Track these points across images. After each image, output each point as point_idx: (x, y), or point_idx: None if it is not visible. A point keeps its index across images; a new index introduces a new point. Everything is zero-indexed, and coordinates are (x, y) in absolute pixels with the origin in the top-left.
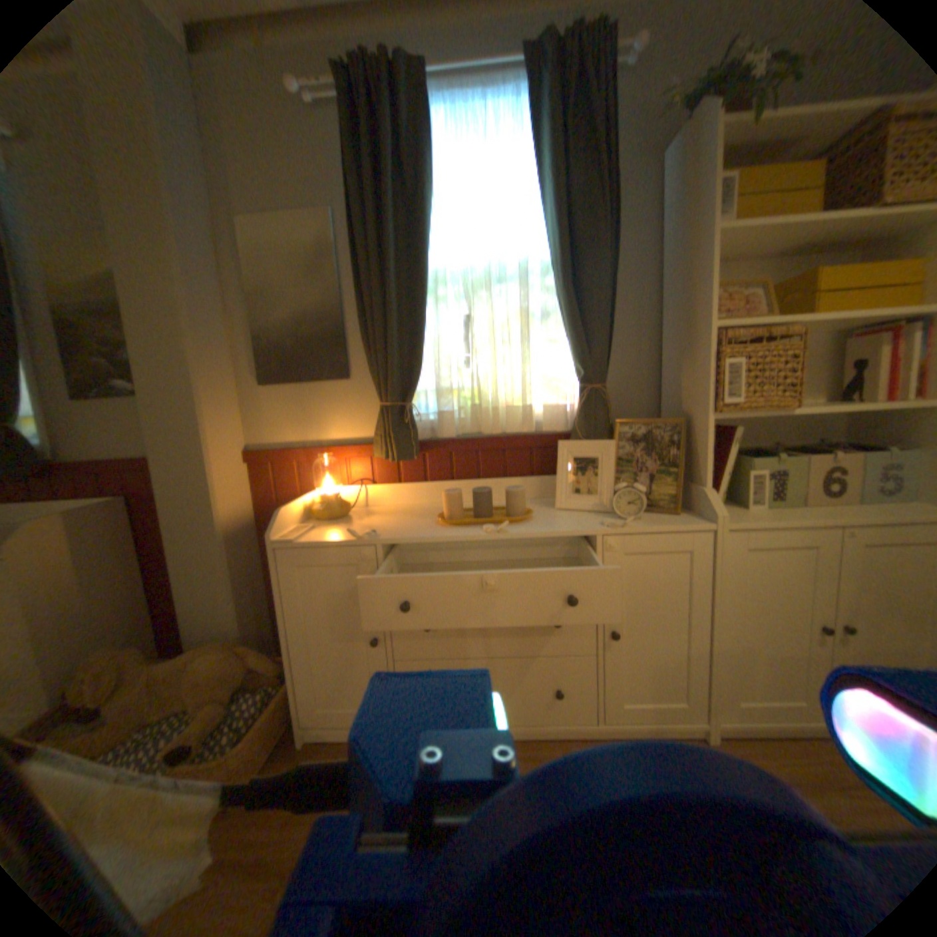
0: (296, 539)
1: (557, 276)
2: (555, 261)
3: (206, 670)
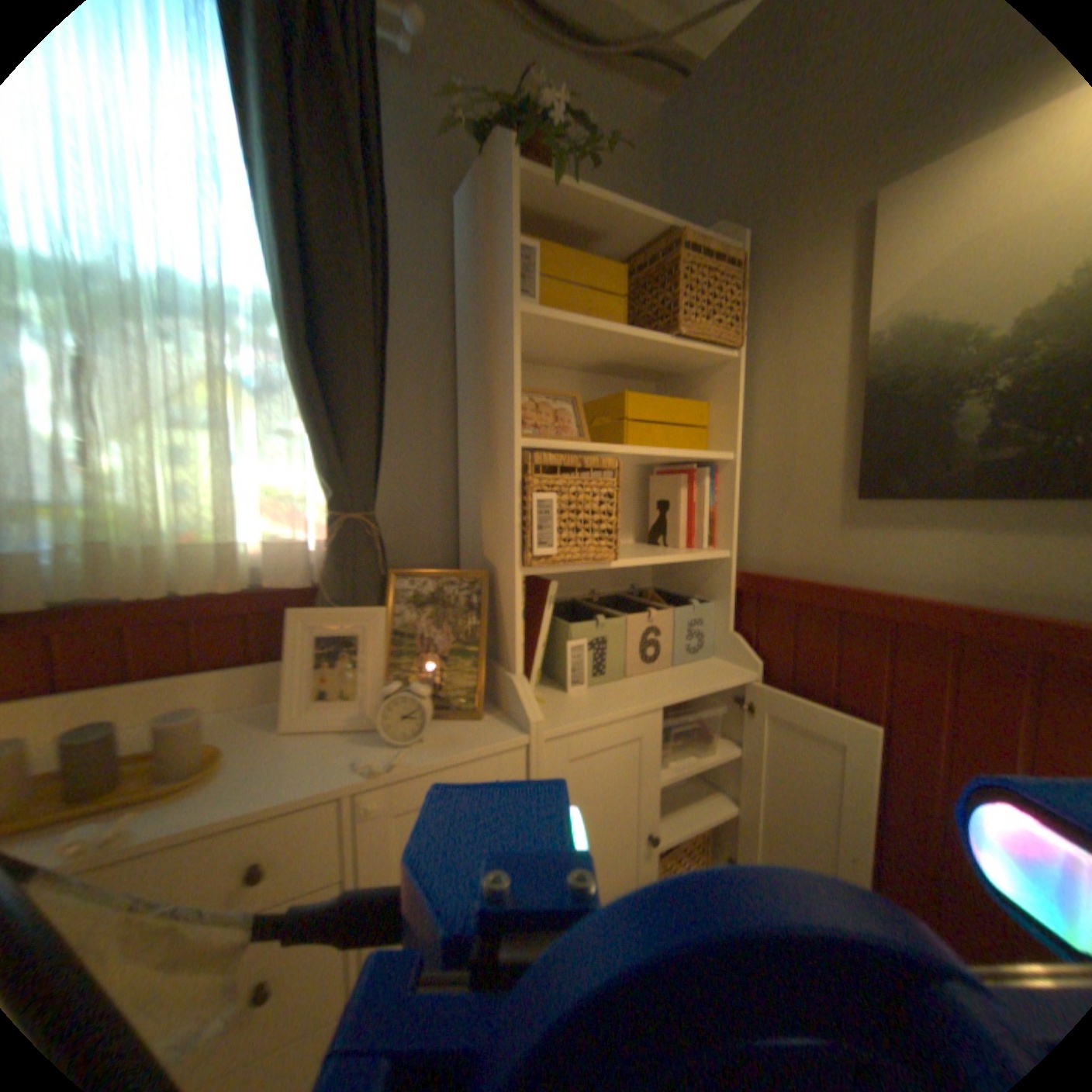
0: None
1: (282, 323)
2: (277, 297)
3: None
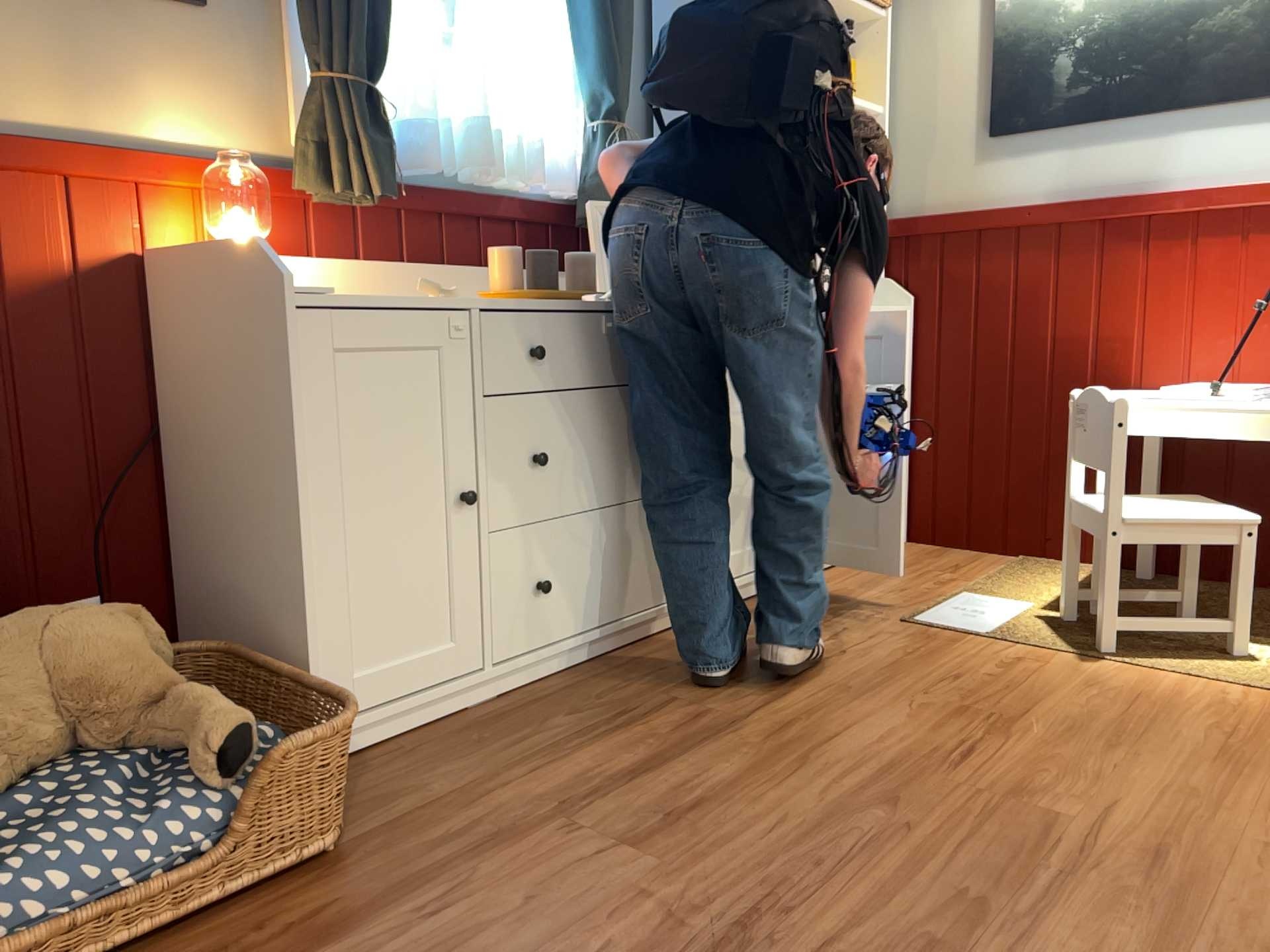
0: (330, 289)
1: None
2: None
3: (99, 635)
